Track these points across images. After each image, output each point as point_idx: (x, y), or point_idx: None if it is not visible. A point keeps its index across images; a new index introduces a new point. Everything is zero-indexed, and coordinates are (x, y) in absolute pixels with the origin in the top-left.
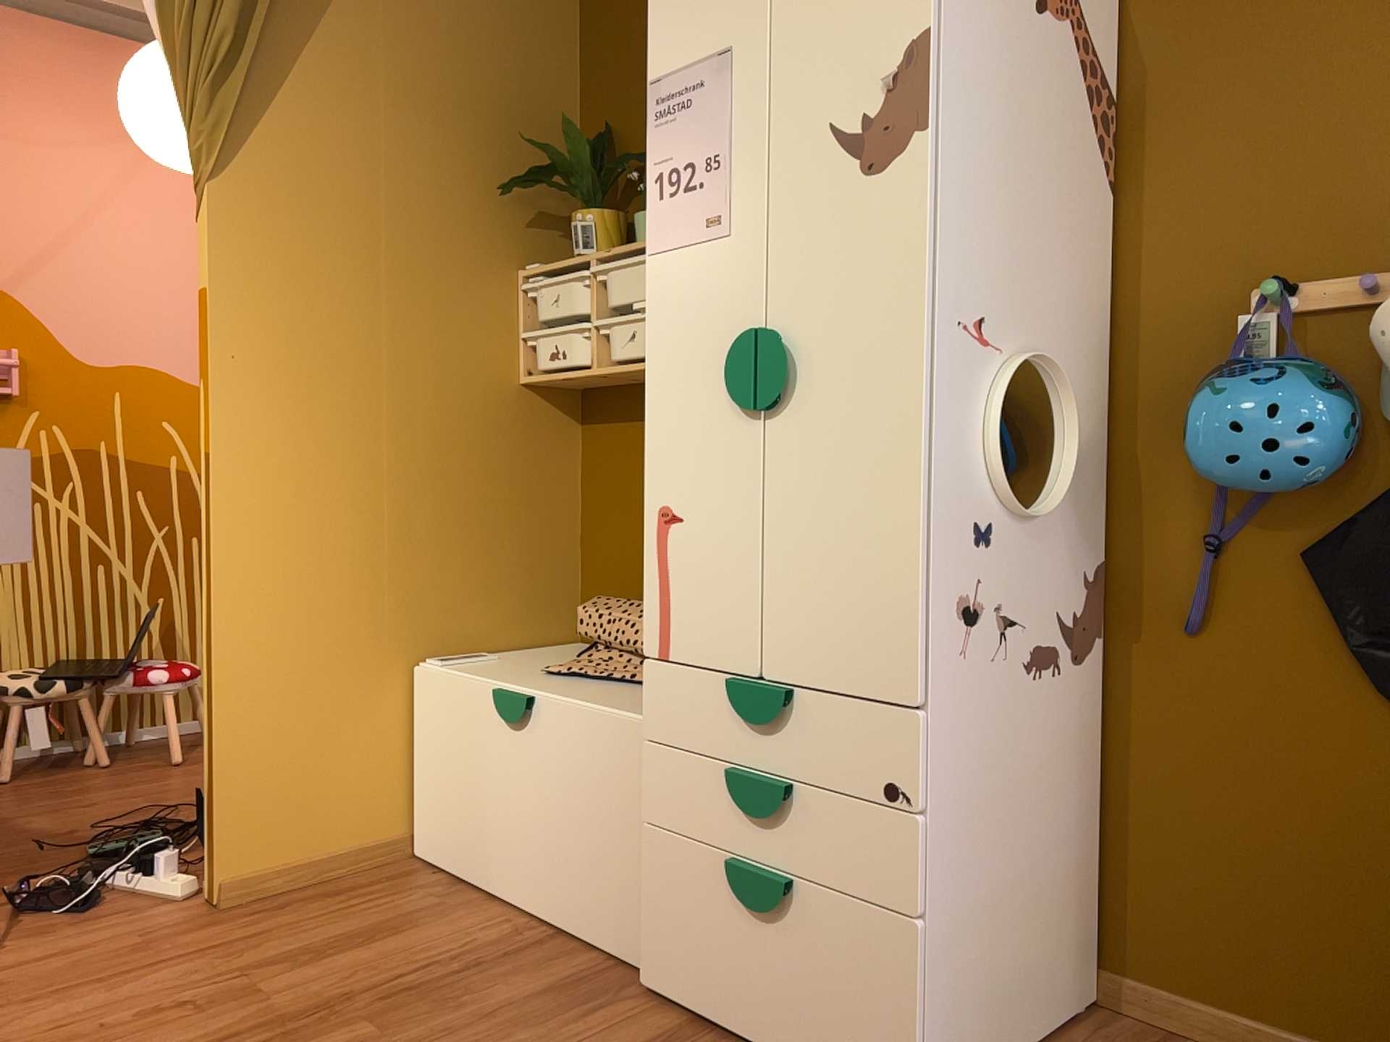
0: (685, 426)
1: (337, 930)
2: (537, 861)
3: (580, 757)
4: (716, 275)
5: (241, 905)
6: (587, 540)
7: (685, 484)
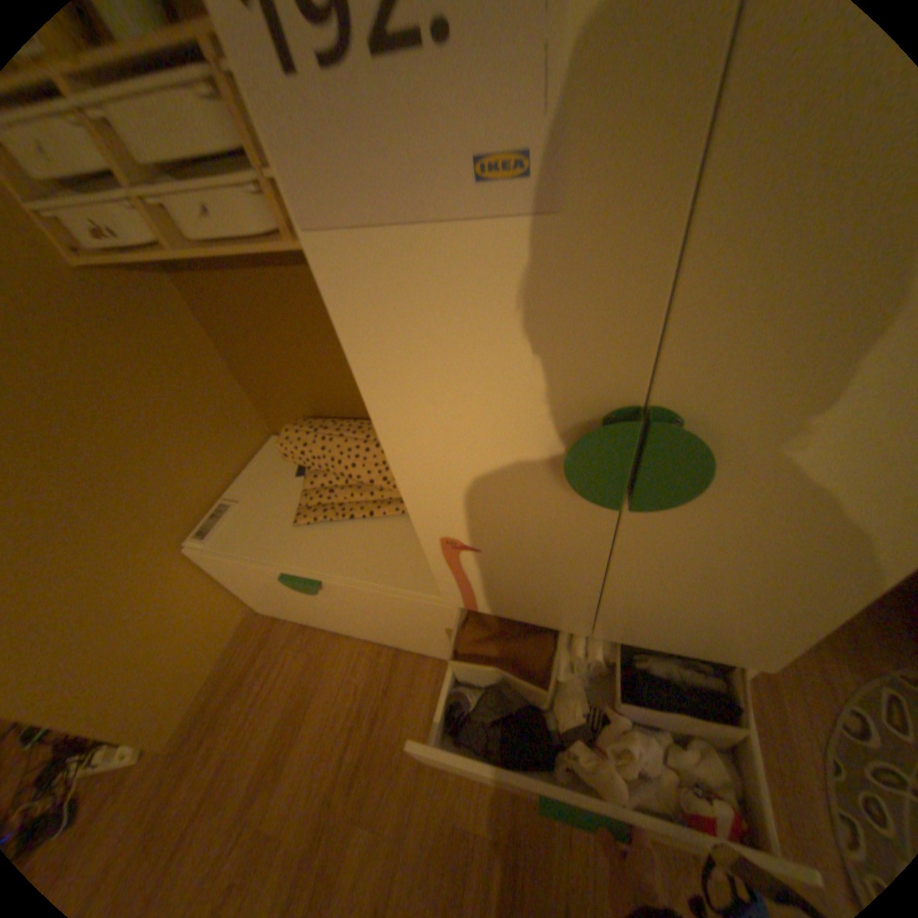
0: (471, 485)
1: (269, 727)
2: (367, 630)
3: (384, 607)
4: (517, 299)
5: (186, 737)
6: (239, 370)
7: (480, 528)
